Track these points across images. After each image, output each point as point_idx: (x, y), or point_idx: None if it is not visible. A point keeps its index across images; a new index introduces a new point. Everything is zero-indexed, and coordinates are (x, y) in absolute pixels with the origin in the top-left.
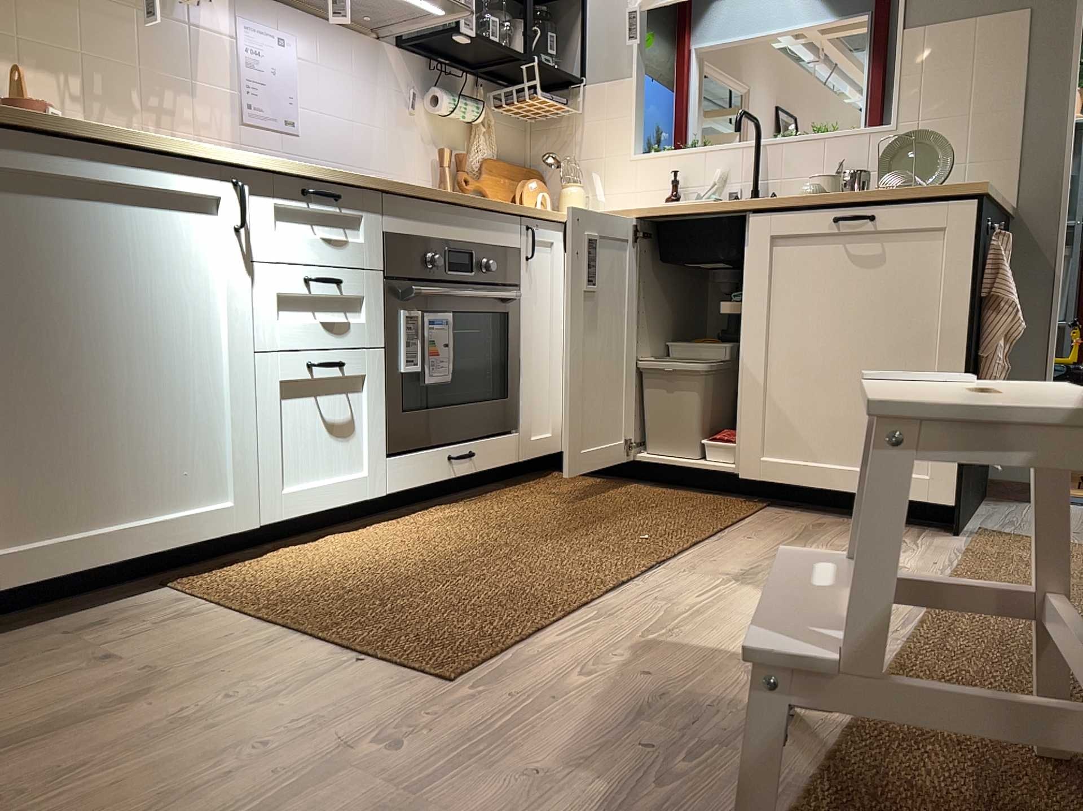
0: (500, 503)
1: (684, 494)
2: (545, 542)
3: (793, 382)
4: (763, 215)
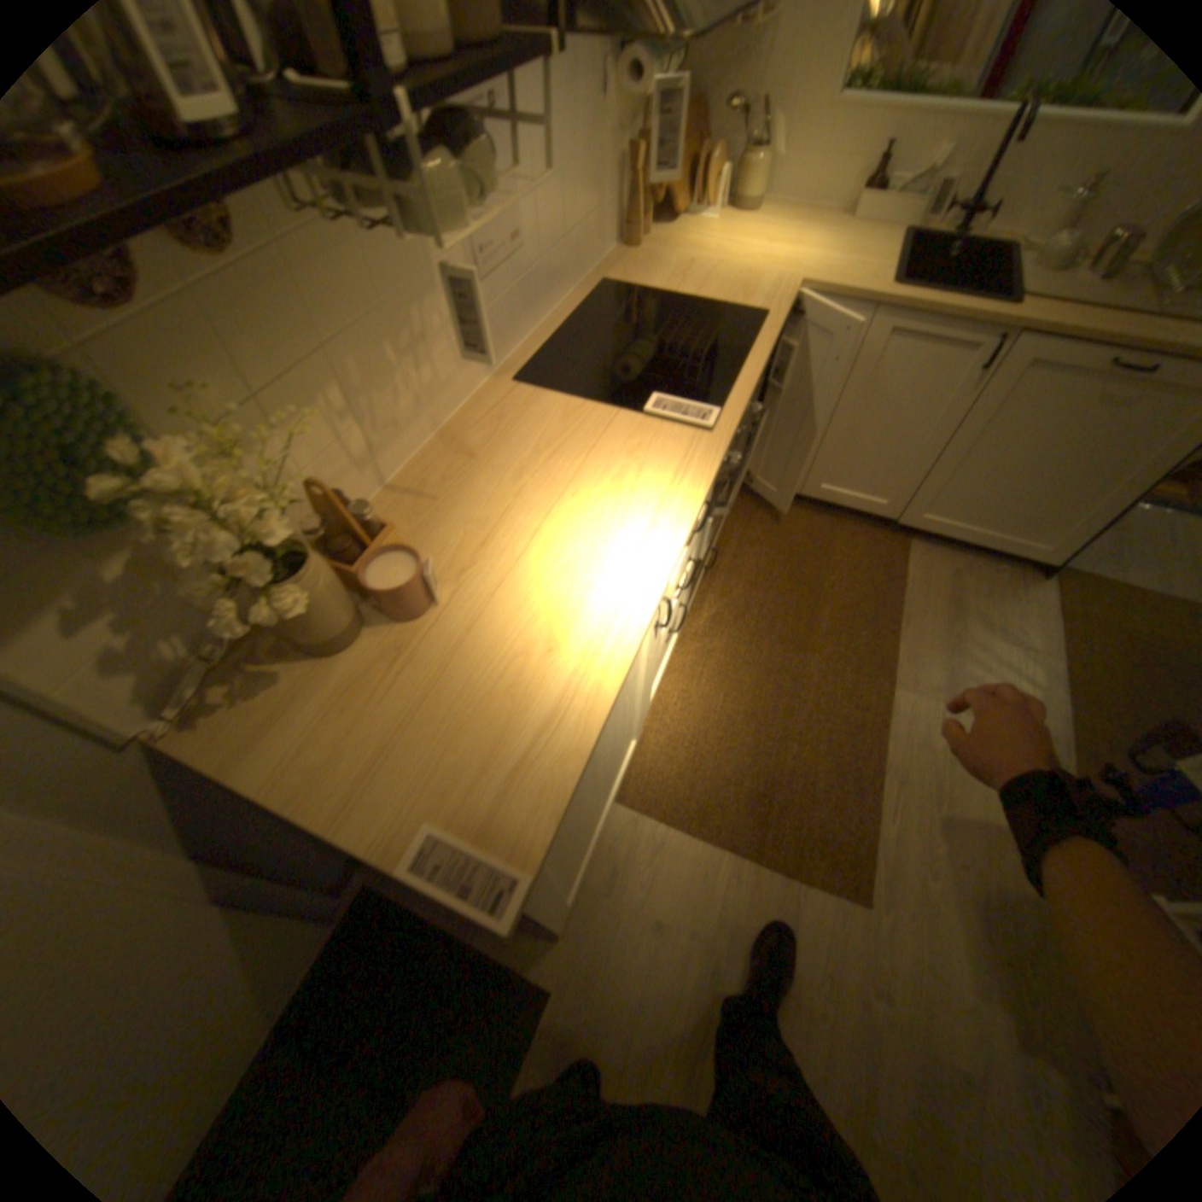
0: (734, 580)
1: (844, 523)
2: (806, 658)
3: (980, 474)
4: (1039, 333)
